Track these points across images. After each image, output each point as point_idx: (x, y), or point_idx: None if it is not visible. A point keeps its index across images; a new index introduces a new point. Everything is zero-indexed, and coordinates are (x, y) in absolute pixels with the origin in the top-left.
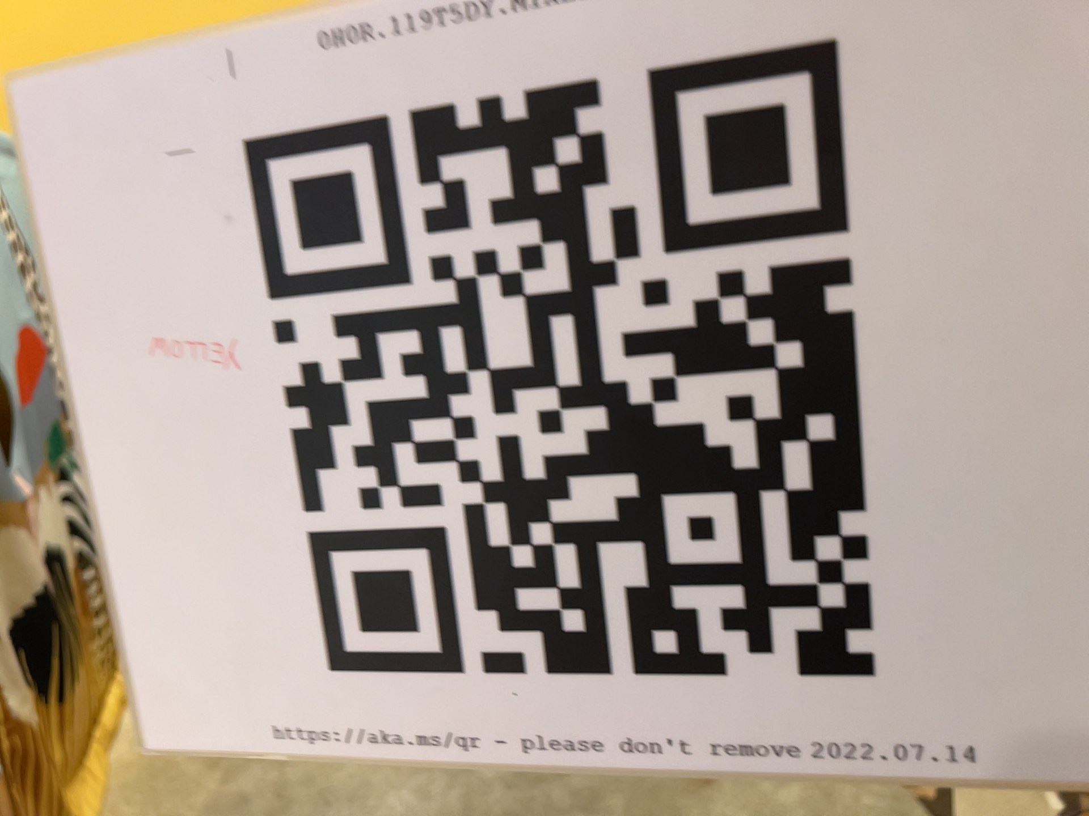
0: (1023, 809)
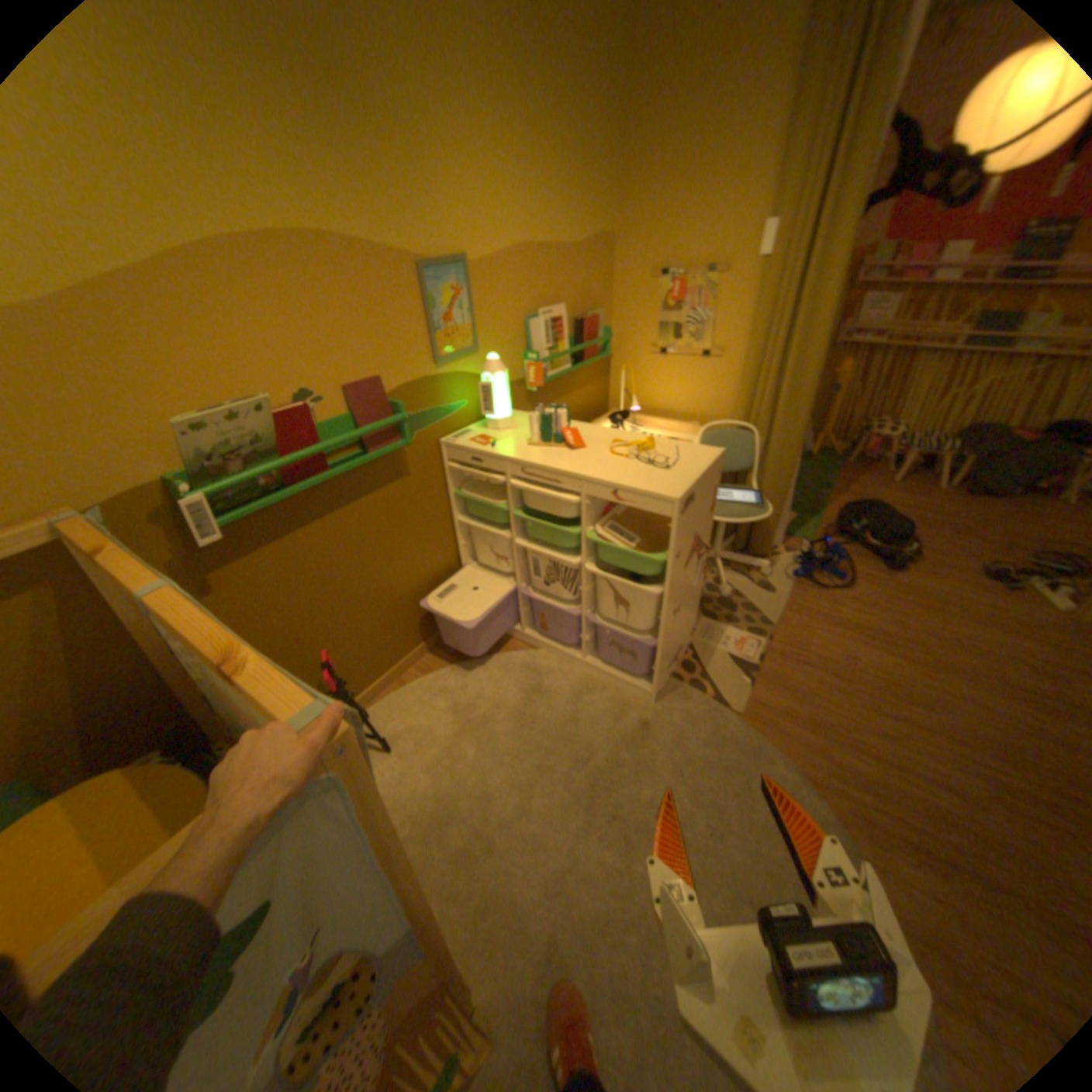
0: (734, 681)
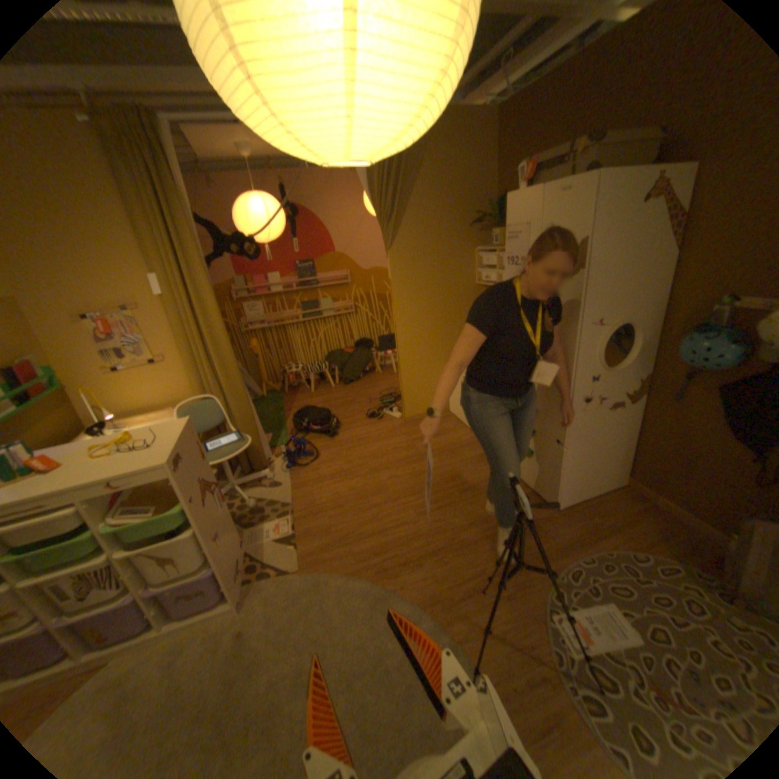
0: (284, 555)
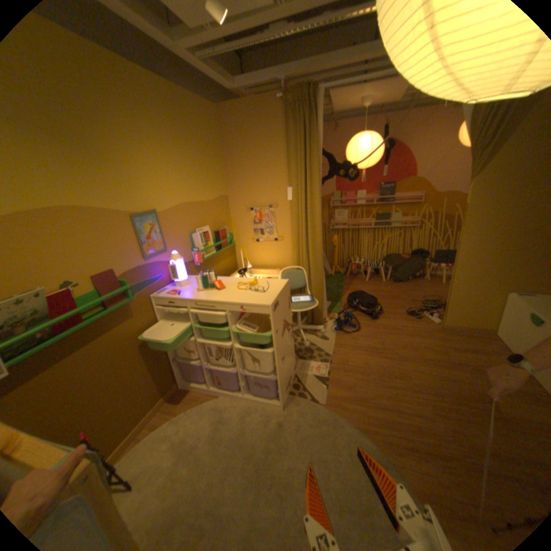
0: (319, 388)
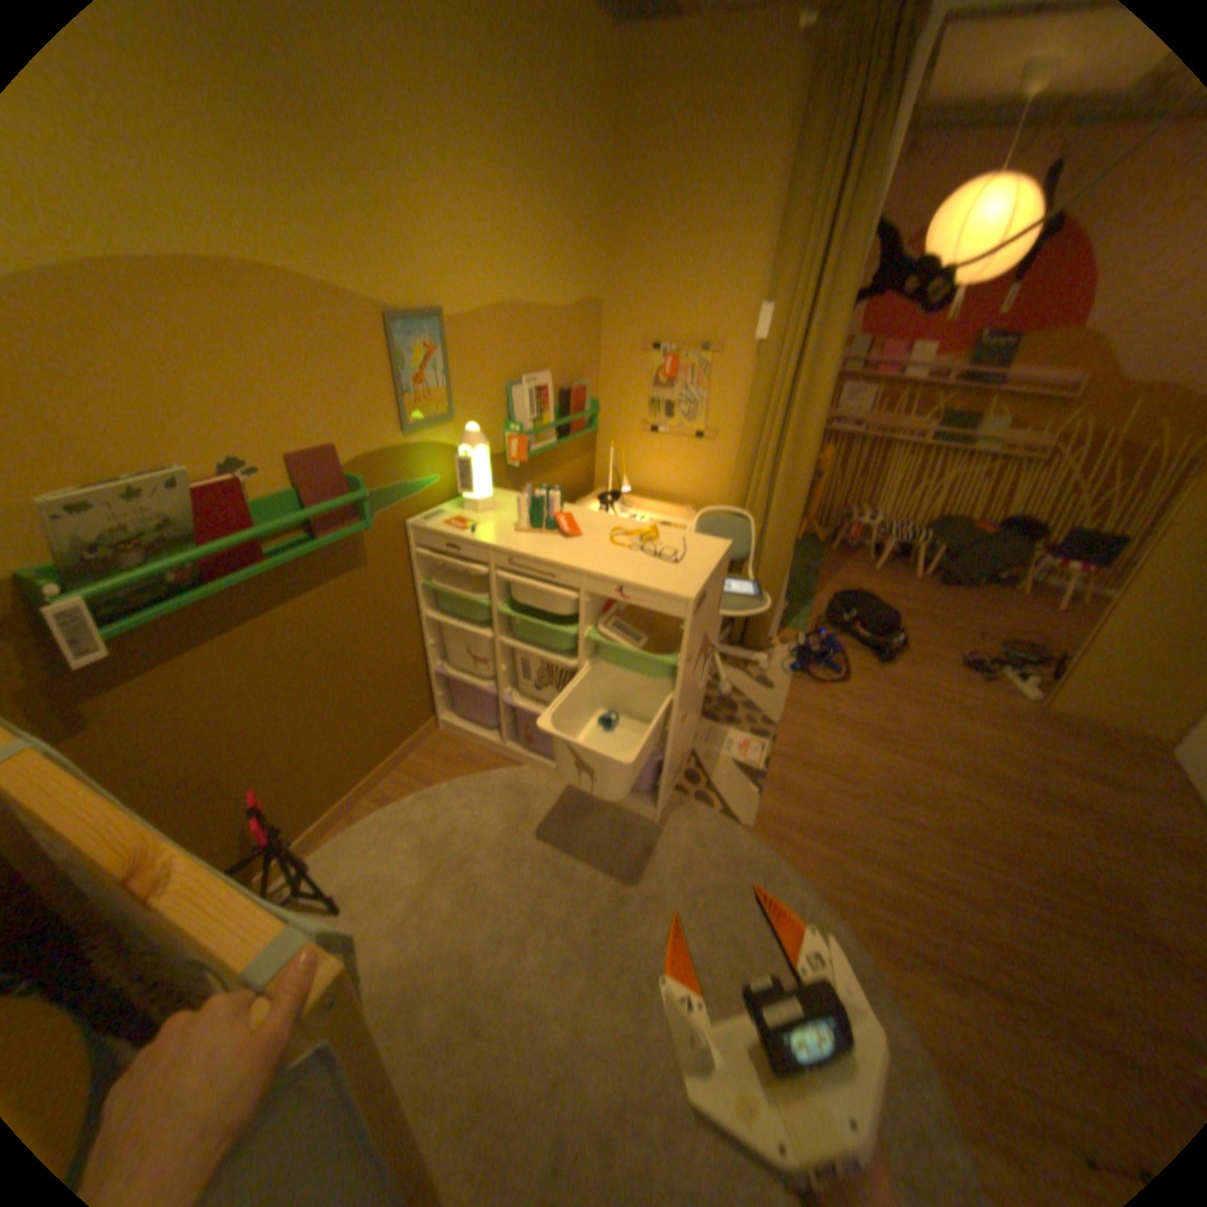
0: (742, 792)
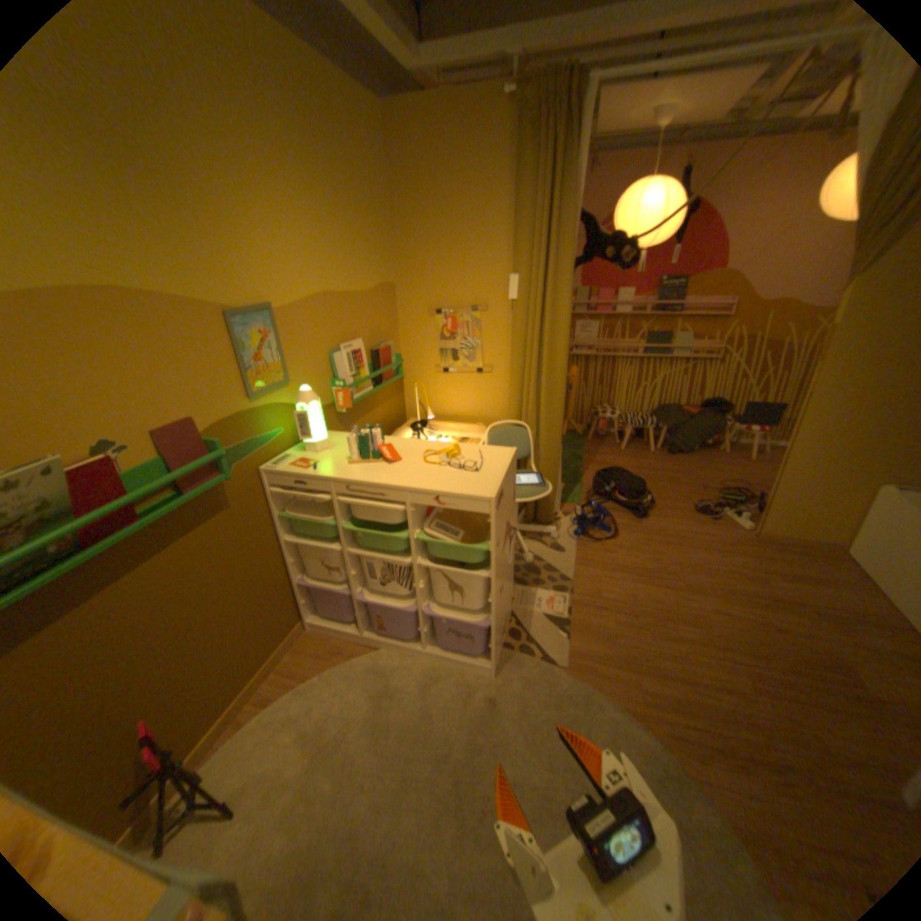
0: (555, 639)
